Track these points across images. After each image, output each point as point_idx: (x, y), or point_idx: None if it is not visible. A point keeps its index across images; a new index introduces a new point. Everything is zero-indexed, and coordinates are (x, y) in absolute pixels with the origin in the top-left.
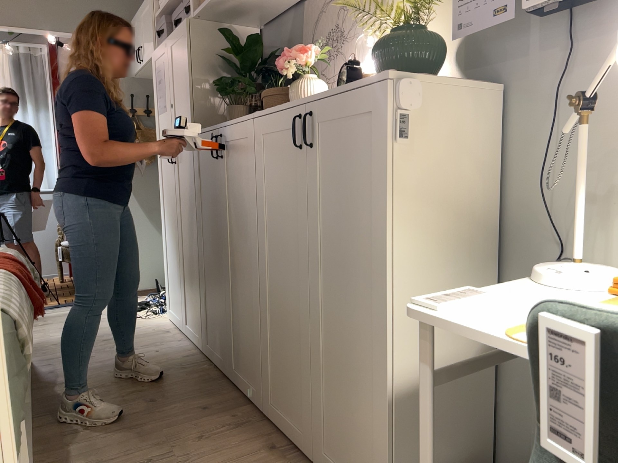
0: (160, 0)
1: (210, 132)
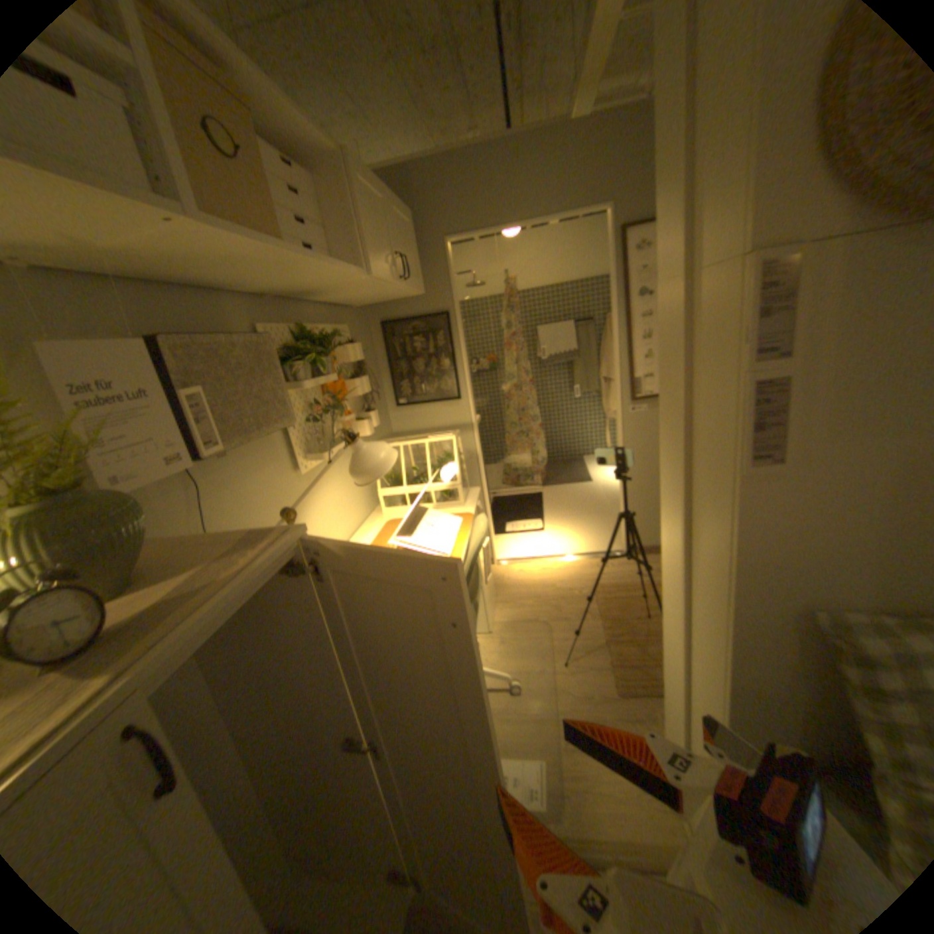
0: None
1: None
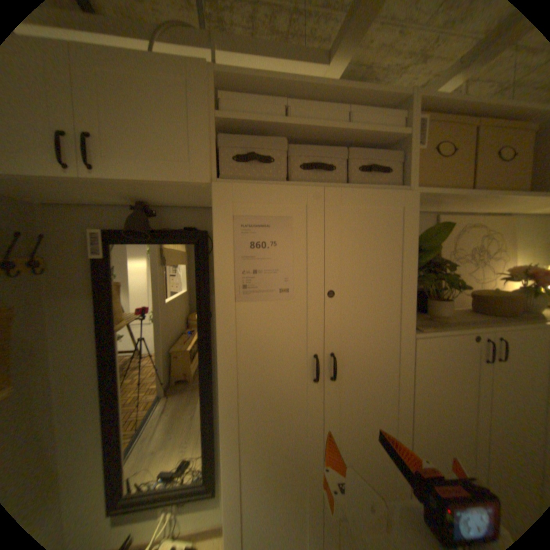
0: (217, 92)
1: (476, 335)
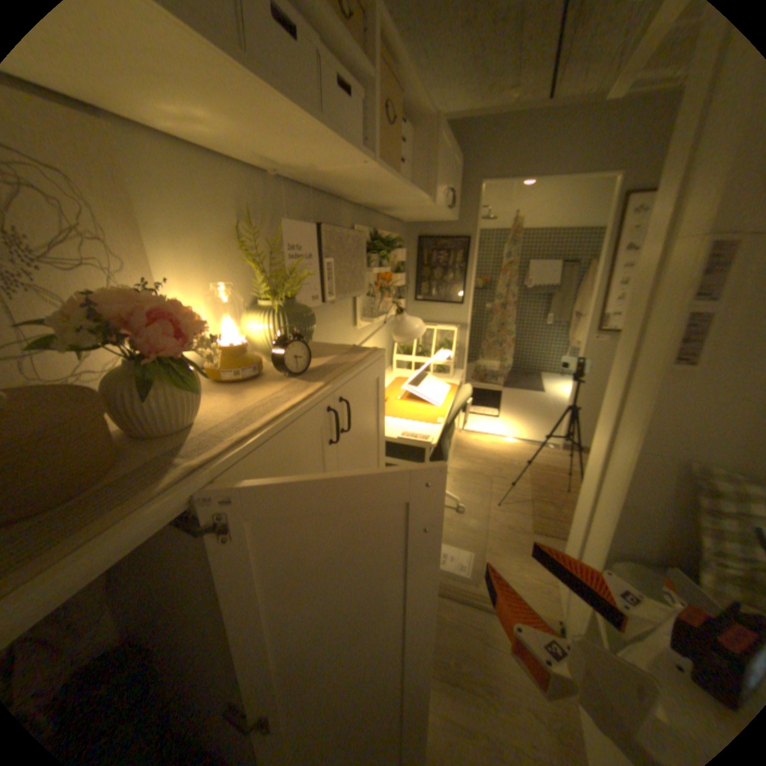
0: None
1: None
